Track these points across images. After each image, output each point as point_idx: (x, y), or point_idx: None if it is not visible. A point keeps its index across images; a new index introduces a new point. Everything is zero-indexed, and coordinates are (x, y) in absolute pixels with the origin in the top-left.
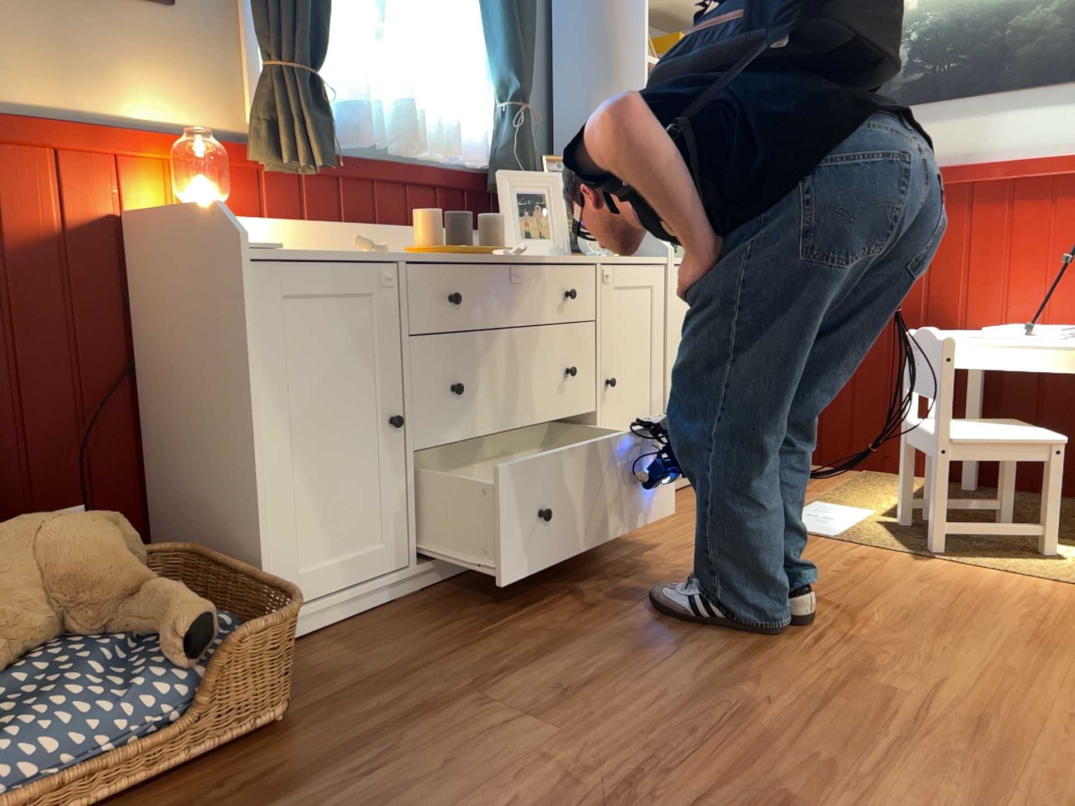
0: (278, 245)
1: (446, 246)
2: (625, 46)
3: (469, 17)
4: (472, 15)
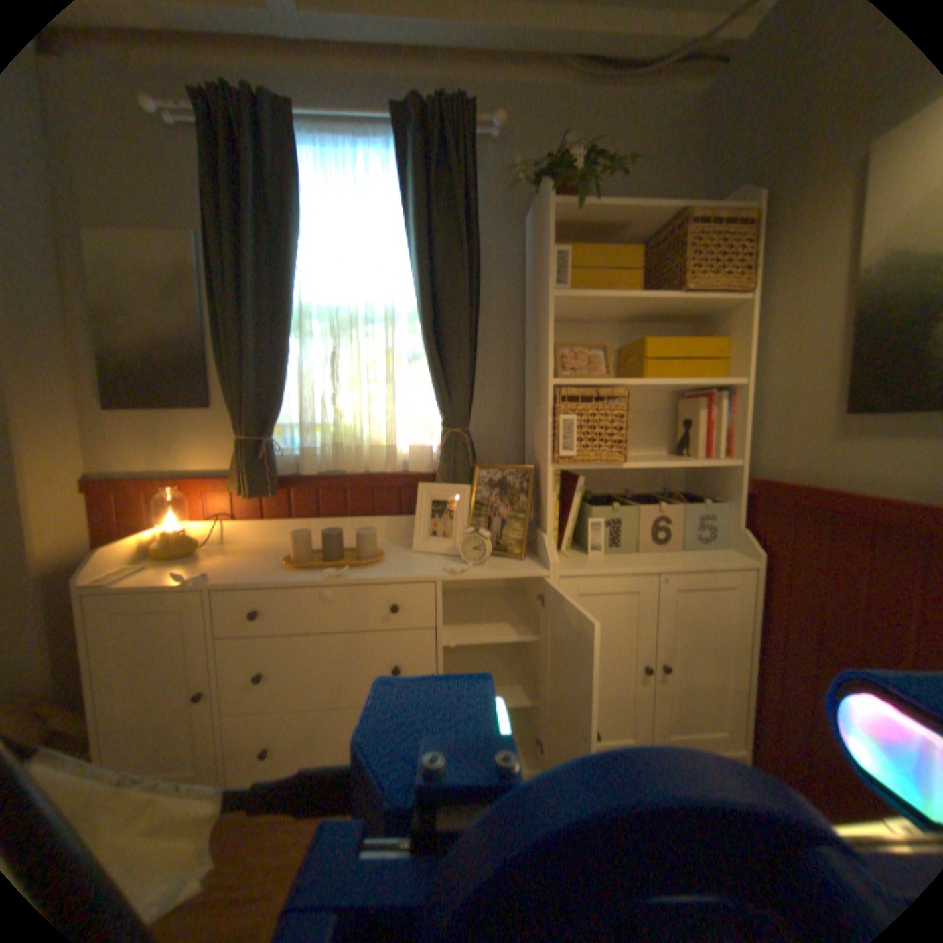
0: (109, 584)
1: (292, 565)
2: (544, 370)
3: (424, 367)
4: (423, 366)
